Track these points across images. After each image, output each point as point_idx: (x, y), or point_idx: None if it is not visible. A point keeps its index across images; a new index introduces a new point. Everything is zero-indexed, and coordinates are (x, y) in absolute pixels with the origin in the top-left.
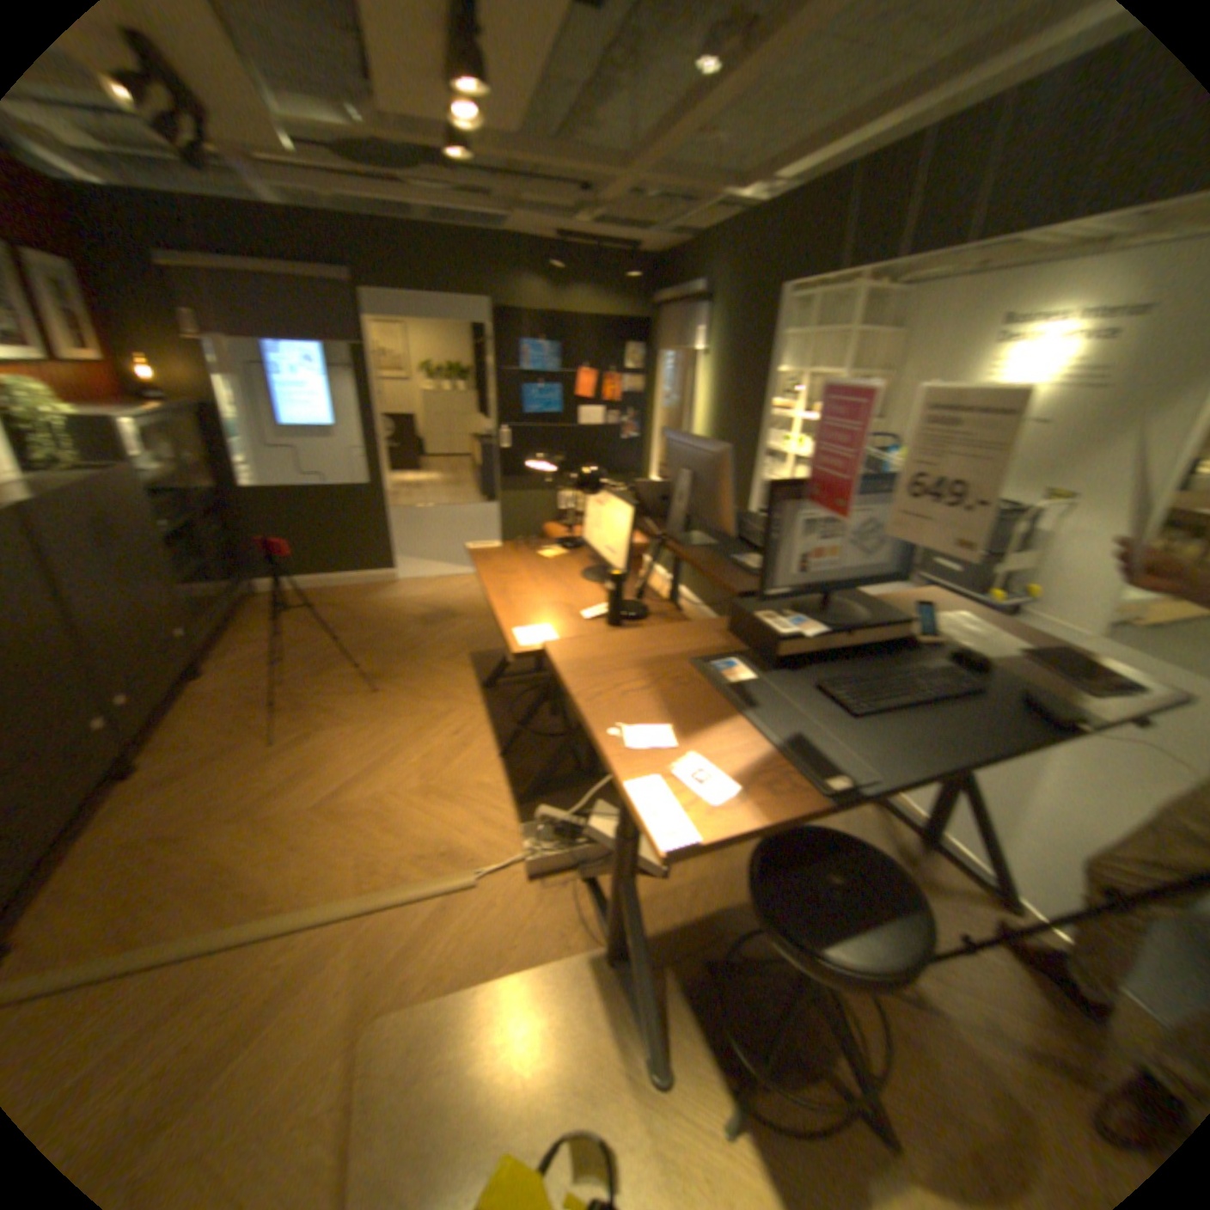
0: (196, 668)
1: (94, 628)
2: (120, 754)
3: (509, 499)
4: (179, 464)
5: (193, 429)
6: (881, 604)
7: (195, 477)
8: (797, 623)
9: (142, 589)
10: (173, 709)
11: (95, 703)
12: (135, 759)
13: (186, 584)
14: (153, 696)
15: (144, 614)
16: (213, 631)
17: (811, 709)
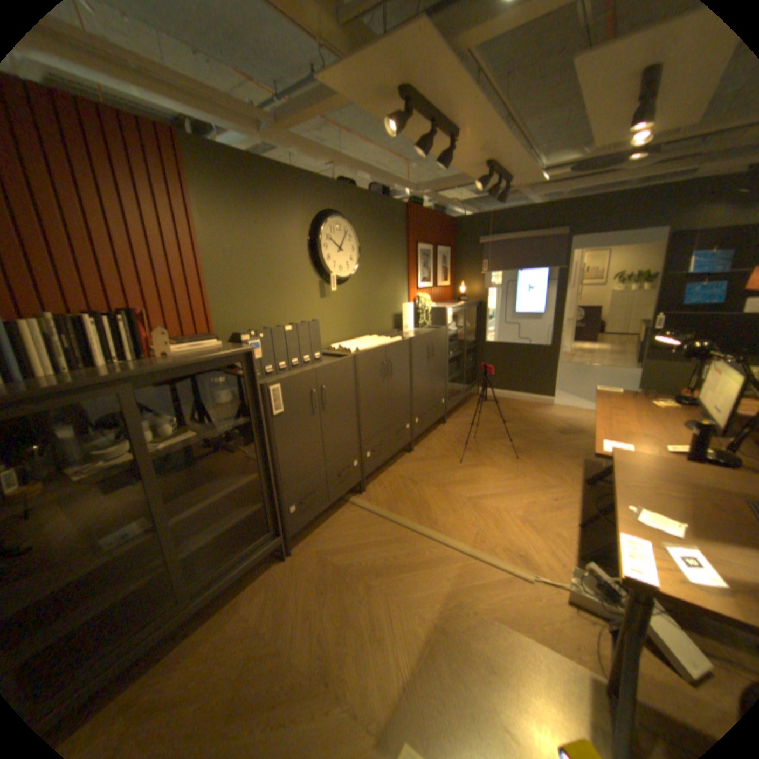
0: (443, 420)
1: (415, 389)
2: (408, 442)
3: (650, 366)
4: (462, 329)
5: (472, 314)
6: None
7: (466, 335)
8: None
9: (433, 379)
10: (429, 434)
11: (407, 418)
12: (412, 446)
13: (449, 382)
14: (425, 424)
15: (431, 389)
16: (453, 406)
17: None
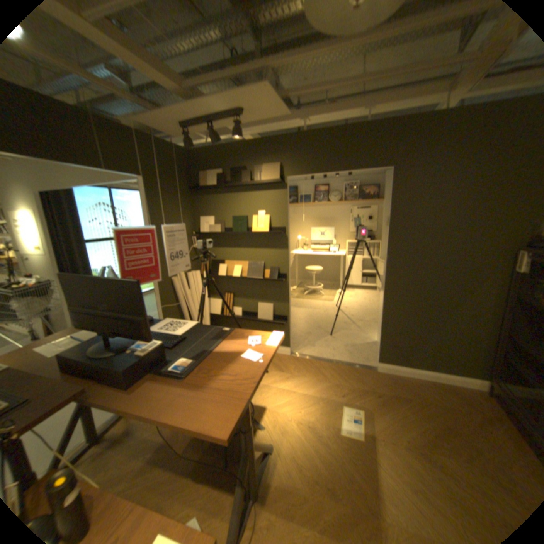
0: None
1: None
2: None
3: None
4: None
5: None
6: (86, 342)
7: None
8: (142, 345)
9: None
10: None
11: None
12: None
13: None
14: None
15: None
16: None
17: (189, 345)
